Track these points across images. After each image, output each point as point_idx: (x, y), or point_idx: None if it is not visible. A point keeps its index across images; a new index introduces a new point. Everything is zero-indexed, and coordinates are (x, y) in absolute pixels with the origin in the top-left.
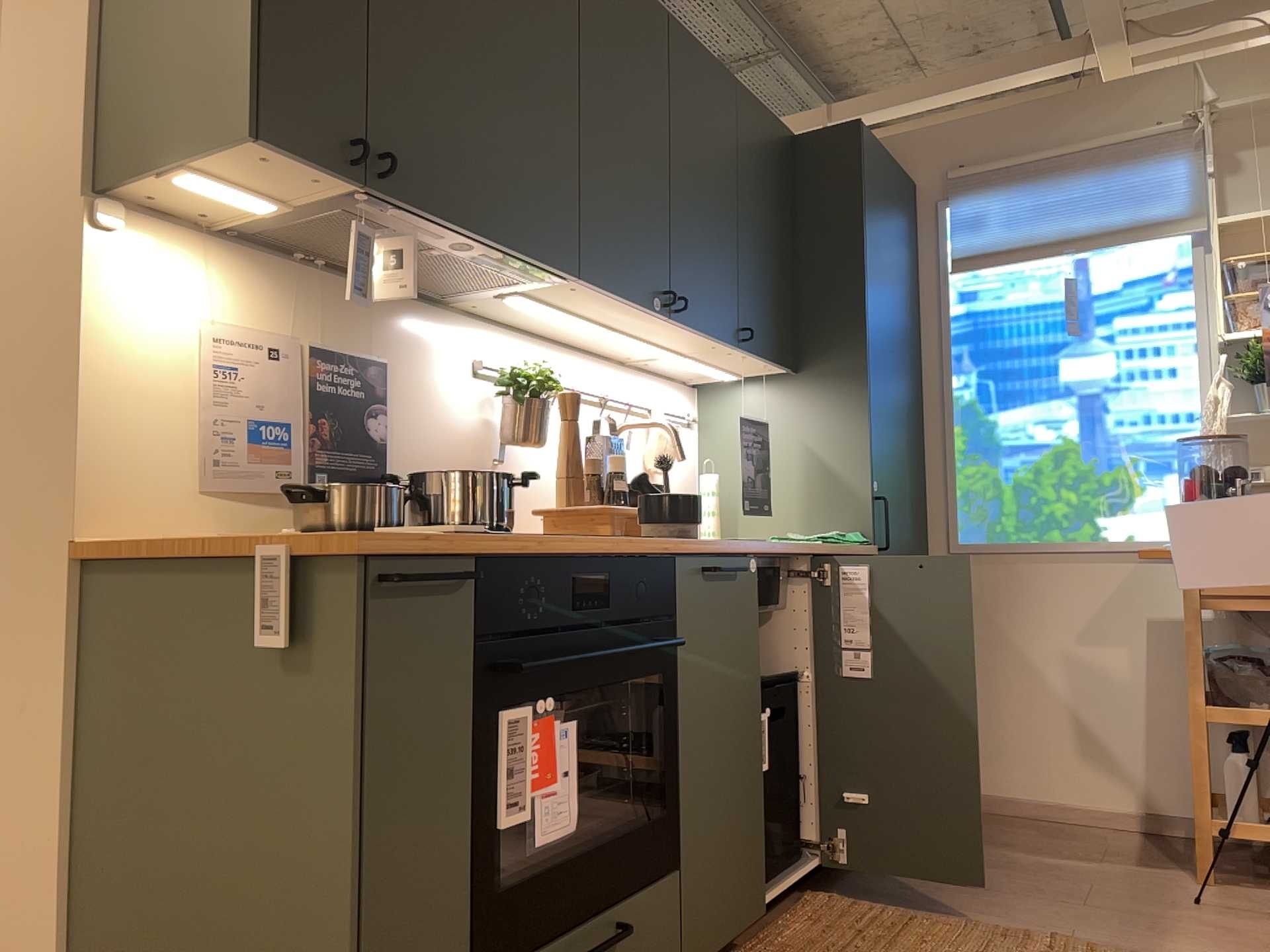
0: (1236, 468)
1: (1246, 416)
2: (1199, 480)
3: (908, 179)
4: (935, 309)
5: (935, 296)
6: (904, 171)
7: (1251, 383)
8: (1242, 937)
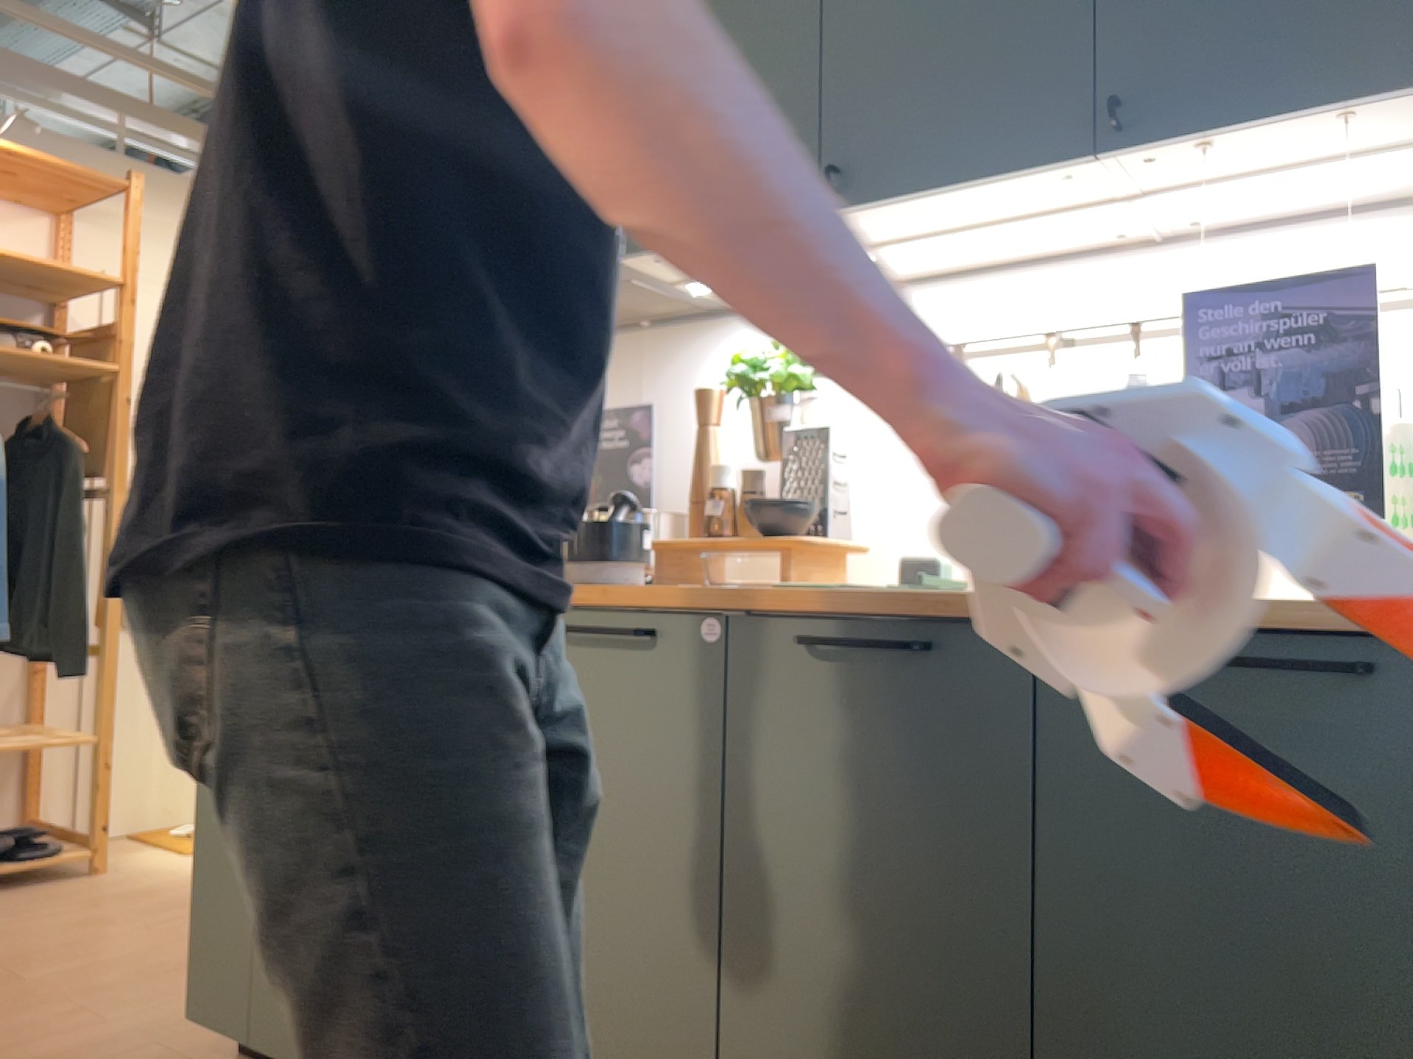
0: None
1: None
2: None
3: None
4: None
5: None
6: None
7: None
8: None
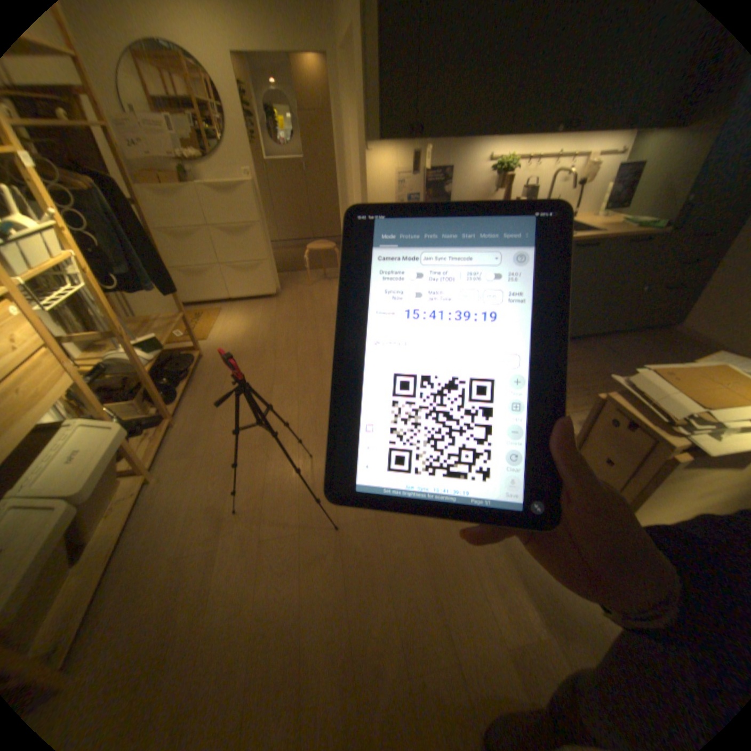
0: None
1: None
2: None
3: None
4: None
5: None
6: None
7: None
8: None
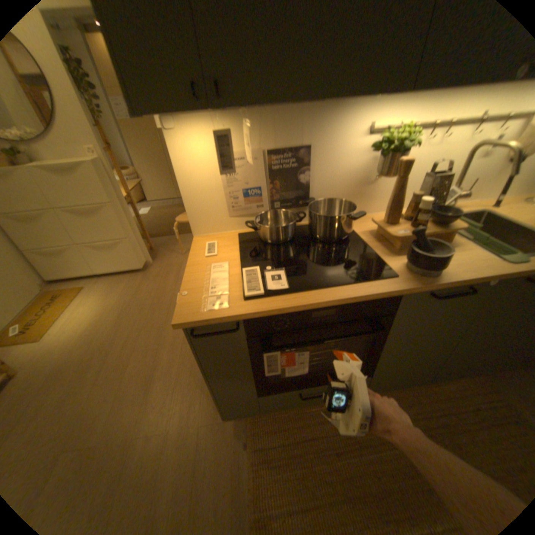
0: None
1: None
2: None
3: None
4: None
5: None
6: None
7: None
8: None
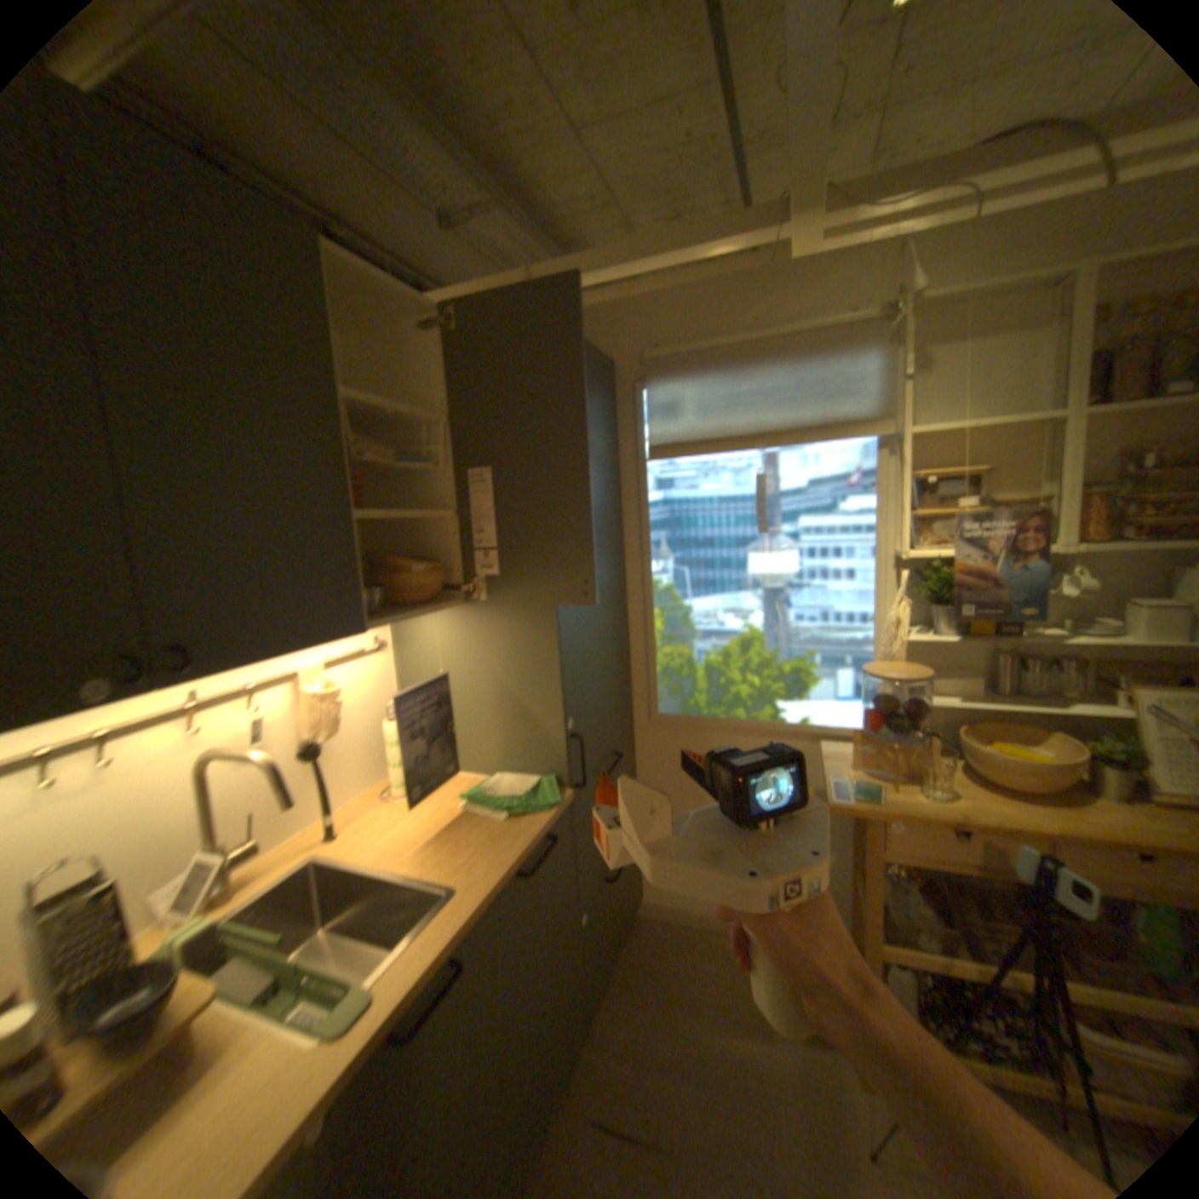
0: (919, 702)
1: (926, 638)
2: (883, 711)
3: (607, 355)
4: (634, 494)
5: (634, 481)
6: (602, 346)
7: (931, 601)
8: None
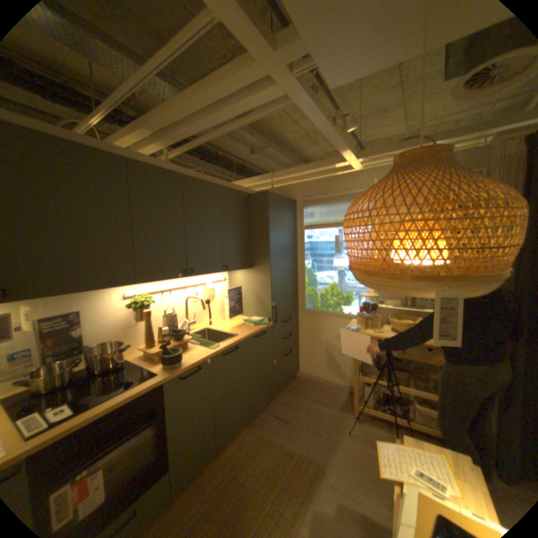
0: (375, 305)
1: None
2: (365, 307)
3: (294, 198)
4: (301, 240)
5: (301, 236)
6: (293, 196)
7: None
8: (355, 457)
